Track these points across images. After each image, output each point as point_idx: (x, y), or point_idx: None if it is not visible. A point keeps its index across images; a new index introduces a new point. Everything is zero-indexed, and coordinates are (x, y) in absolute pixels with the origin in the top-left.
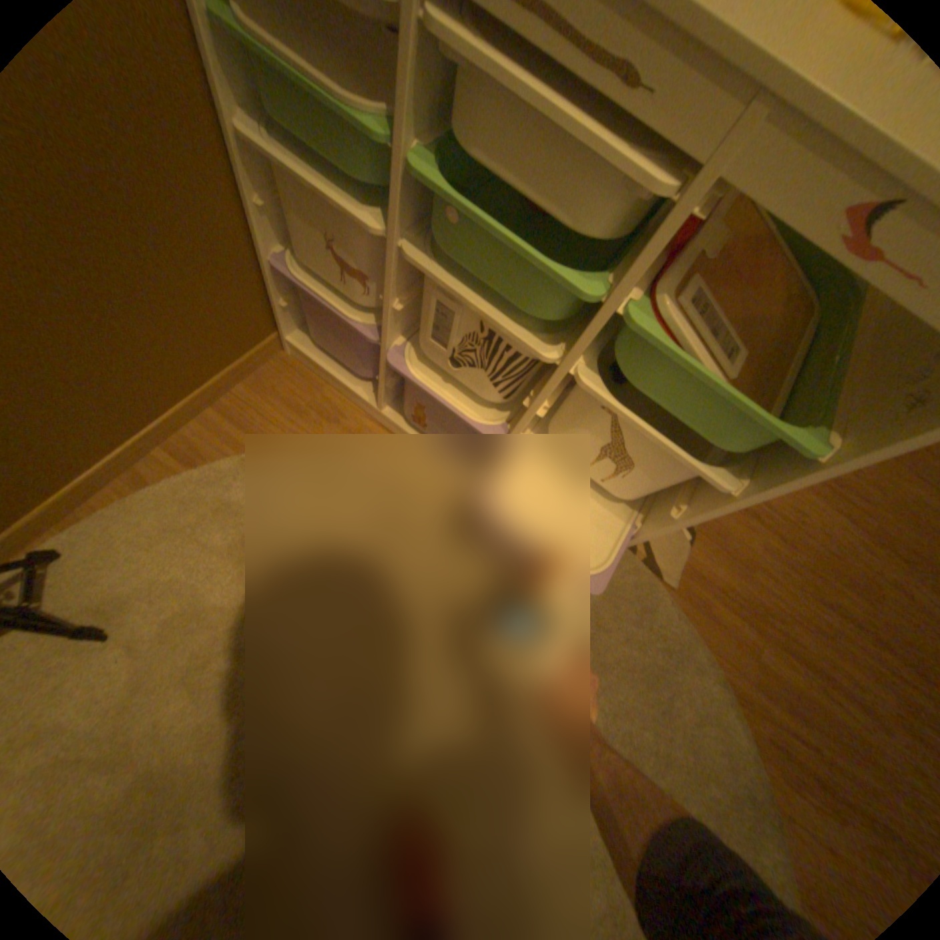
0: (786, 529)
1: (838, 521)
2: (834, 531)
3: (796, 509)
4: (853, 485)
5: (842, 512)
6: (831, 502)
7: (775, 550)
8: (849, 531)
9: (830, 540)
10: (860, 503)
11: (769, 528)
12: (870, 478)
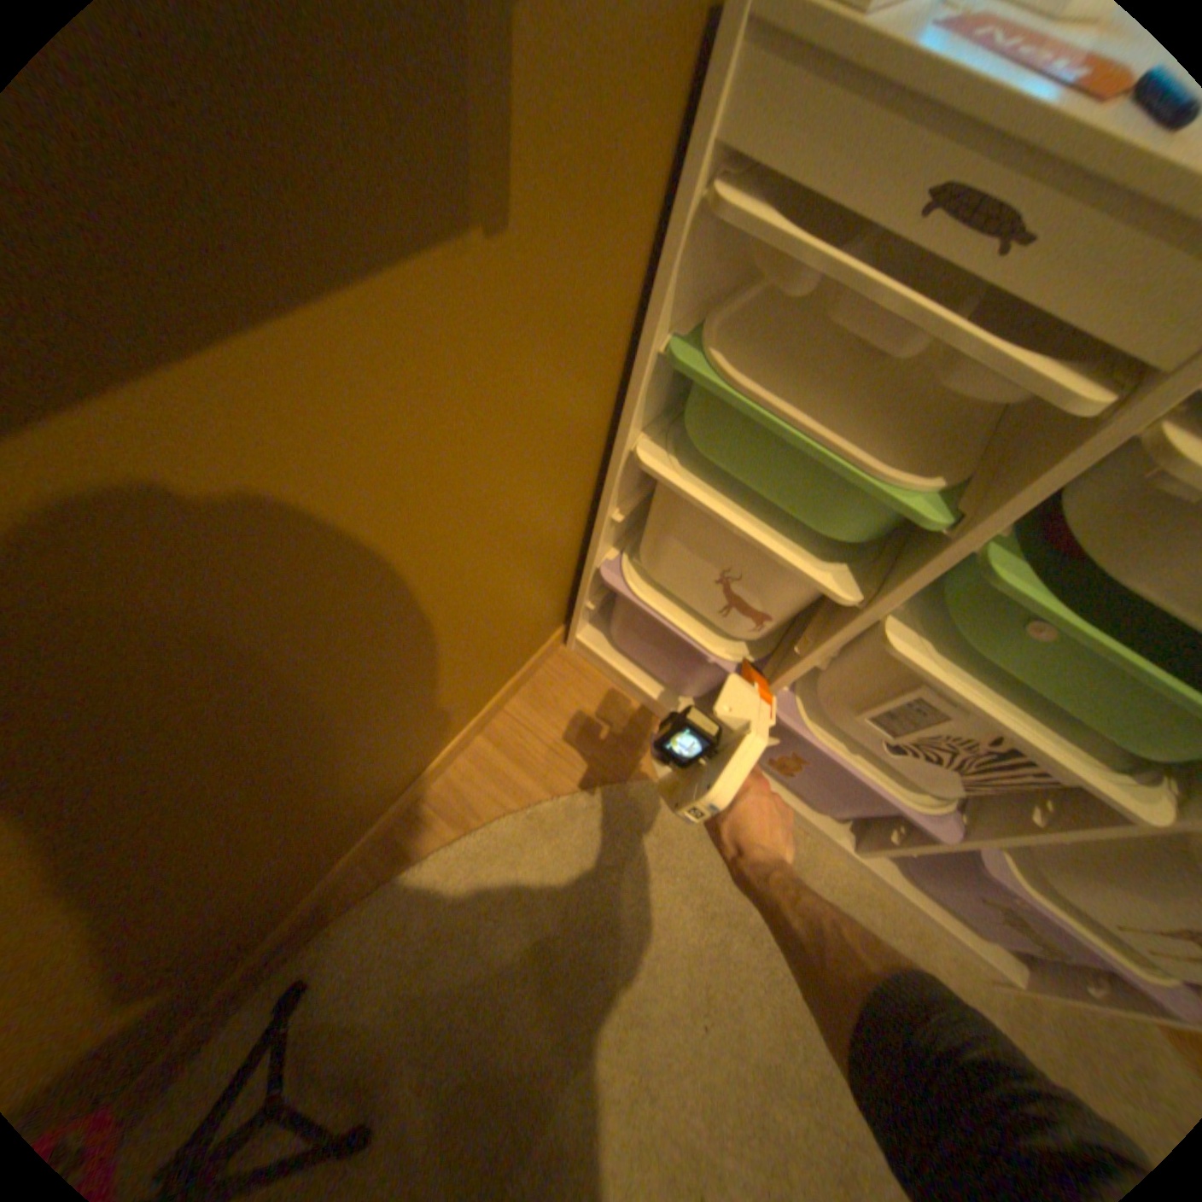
0: None
1: None
2: None
3: None
4: None
5: None
6: None
7: None
8: None
9: None
10: None
11: None
12: None
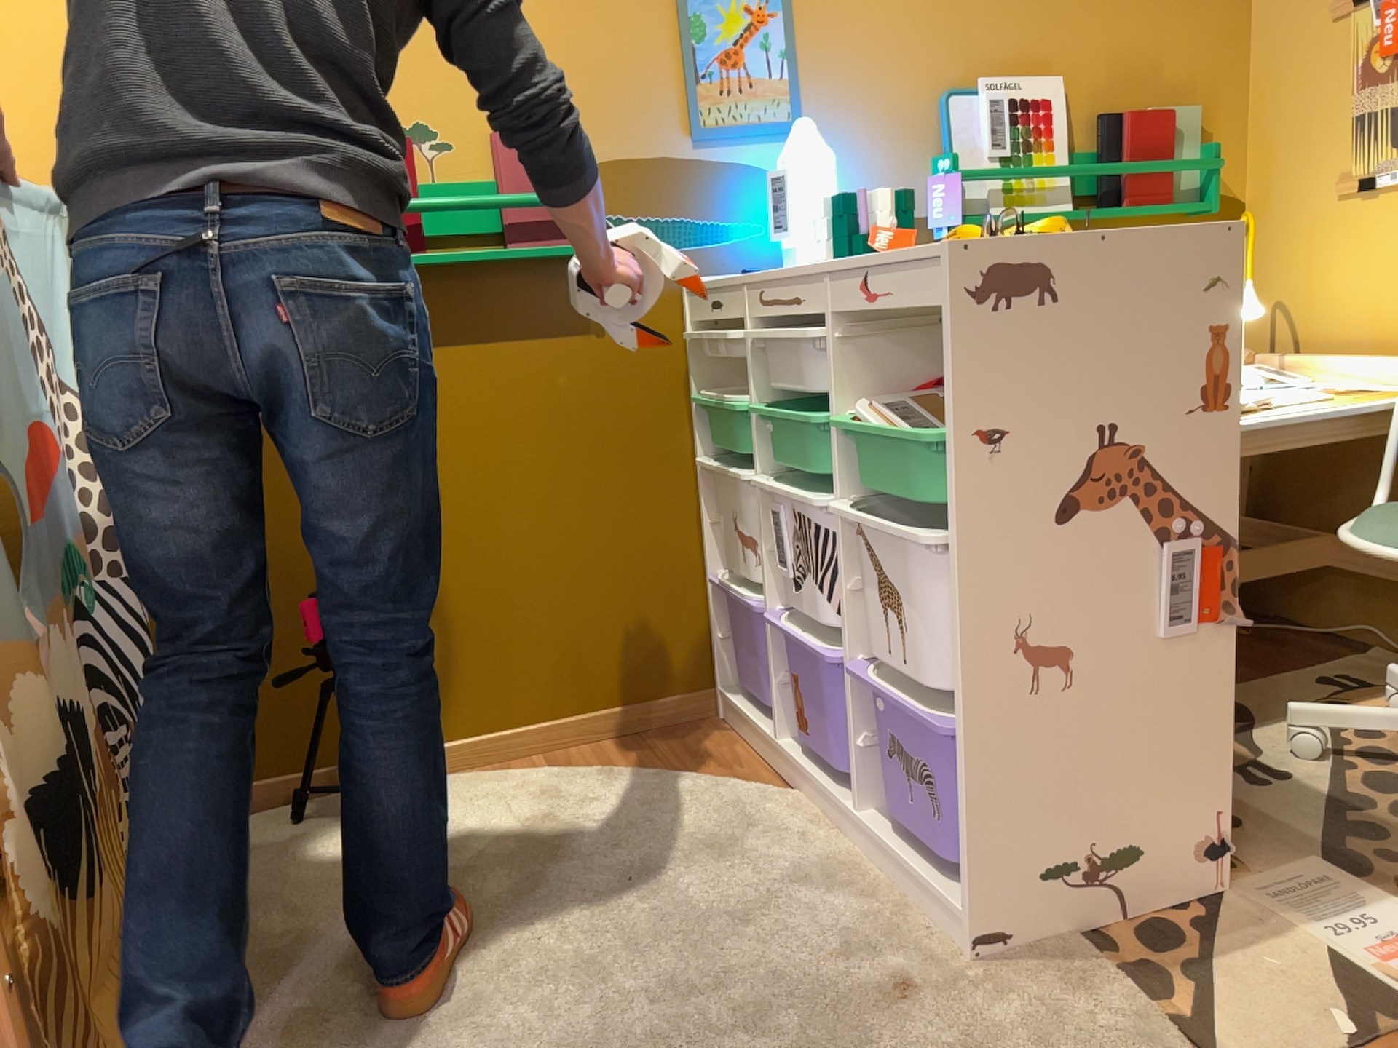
0: None
1: None
2: None
3: None
4: None
5: None
6: None
7: None
8: None
9: None
10: None
11: None
12: None
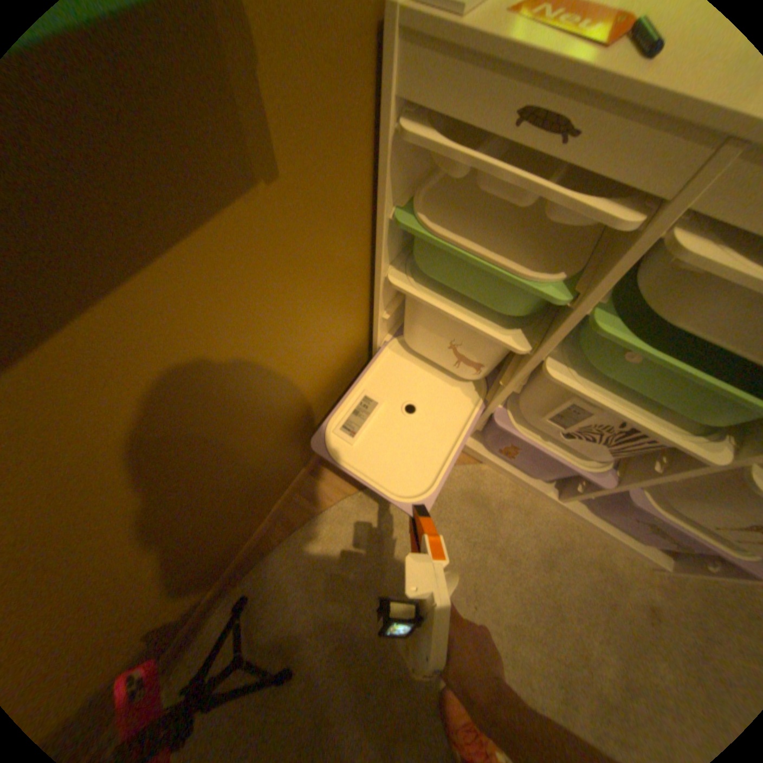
0: None
1: None
2: None
3: None
4: None
5: None
6: None
7: None
8: None
9: None
10: None
11: None
12: None
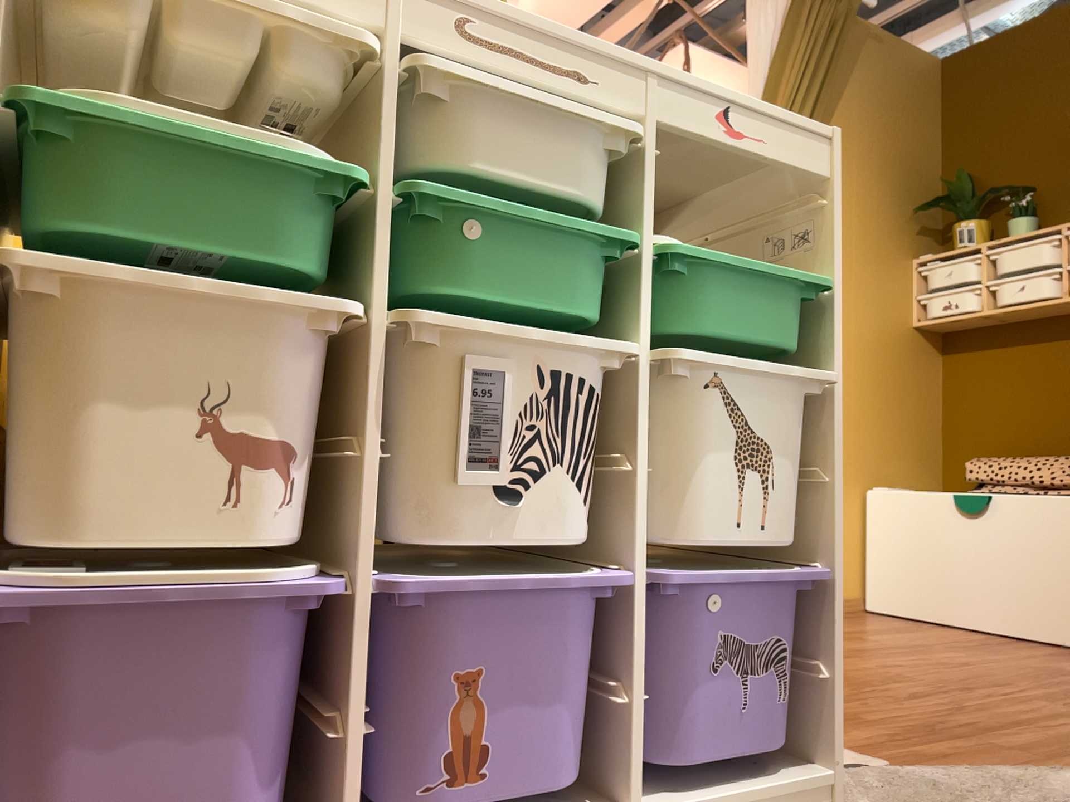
0: None
1: None
2: None
3: None
4: None
5: None
6: None
7: None
8: None
9: None
10: None
11: None
12: None
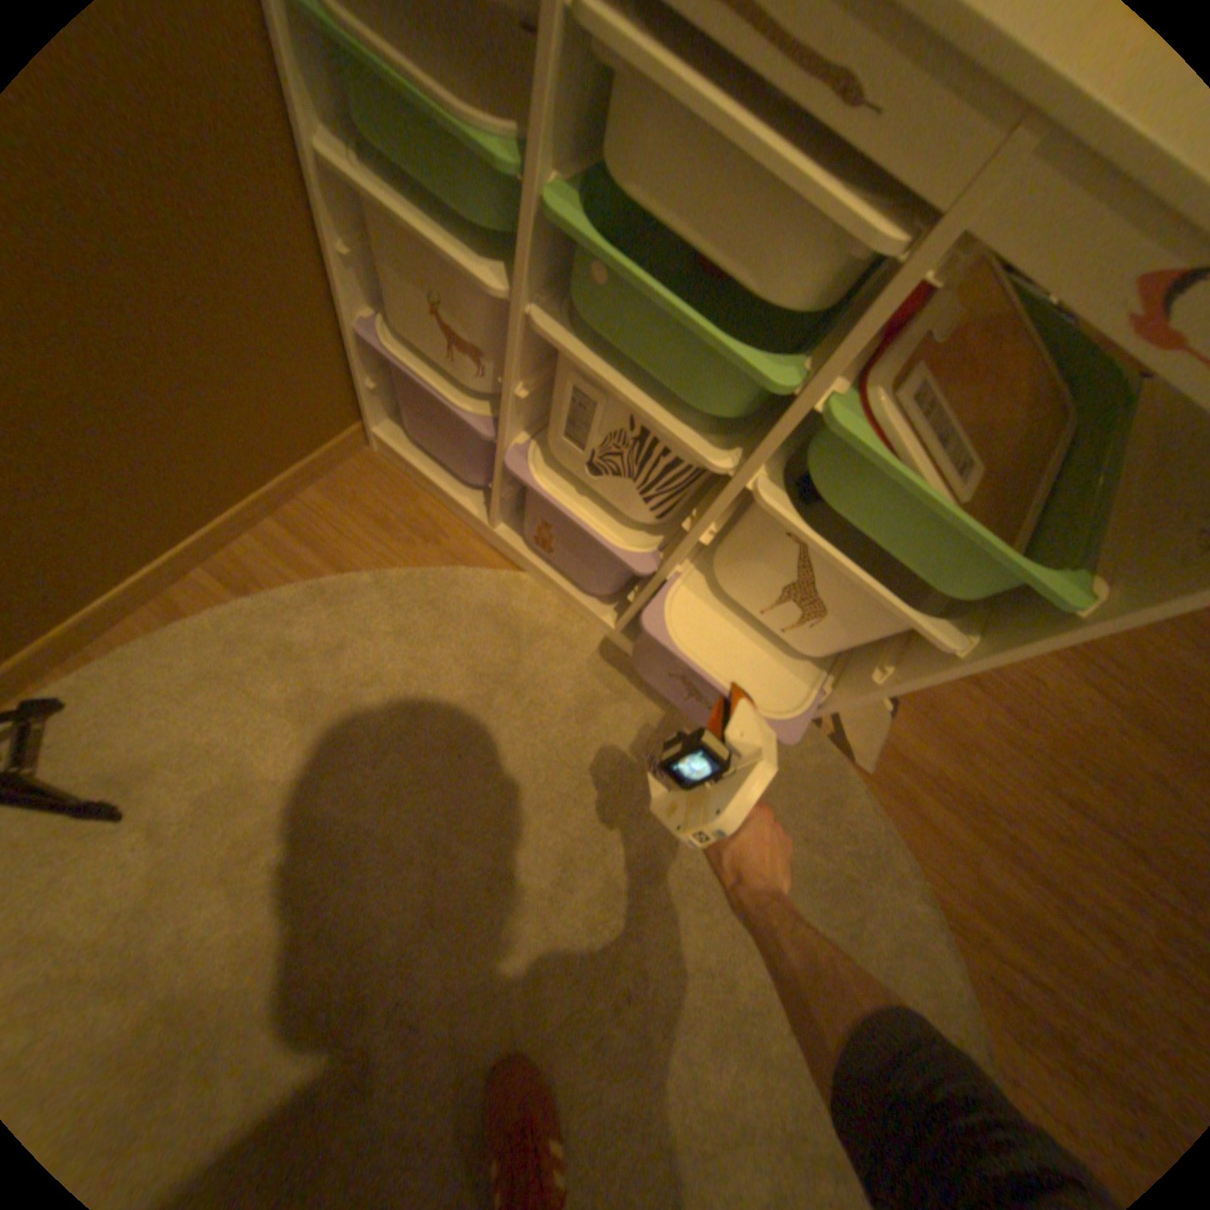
0: (1016, 700)
1: (1083, 692)
2: (1078, 704)
3: (1029, 675)
4: (1103, 646)
5: (1088, 680)
6: (1074, 666)
7: (1002, 727)
8: (1097, 705)
9: (1072, 717)
10: (1112, 670)
11: (994, 698)
12: (1126, 637)
